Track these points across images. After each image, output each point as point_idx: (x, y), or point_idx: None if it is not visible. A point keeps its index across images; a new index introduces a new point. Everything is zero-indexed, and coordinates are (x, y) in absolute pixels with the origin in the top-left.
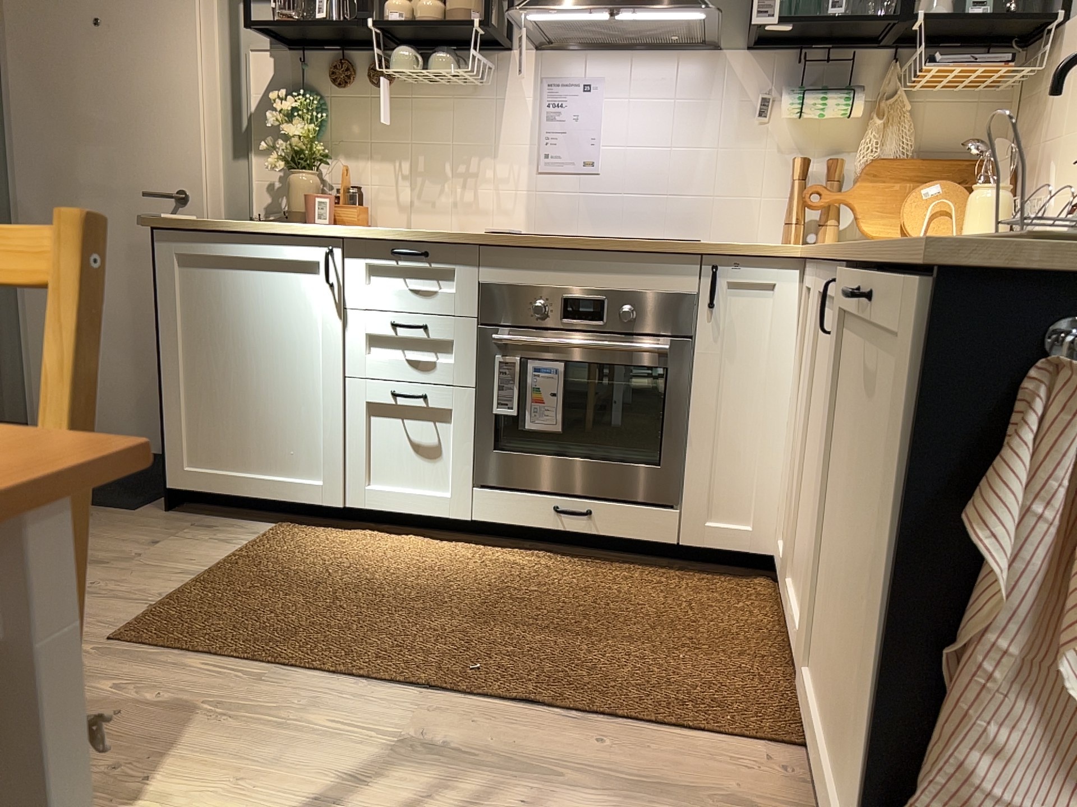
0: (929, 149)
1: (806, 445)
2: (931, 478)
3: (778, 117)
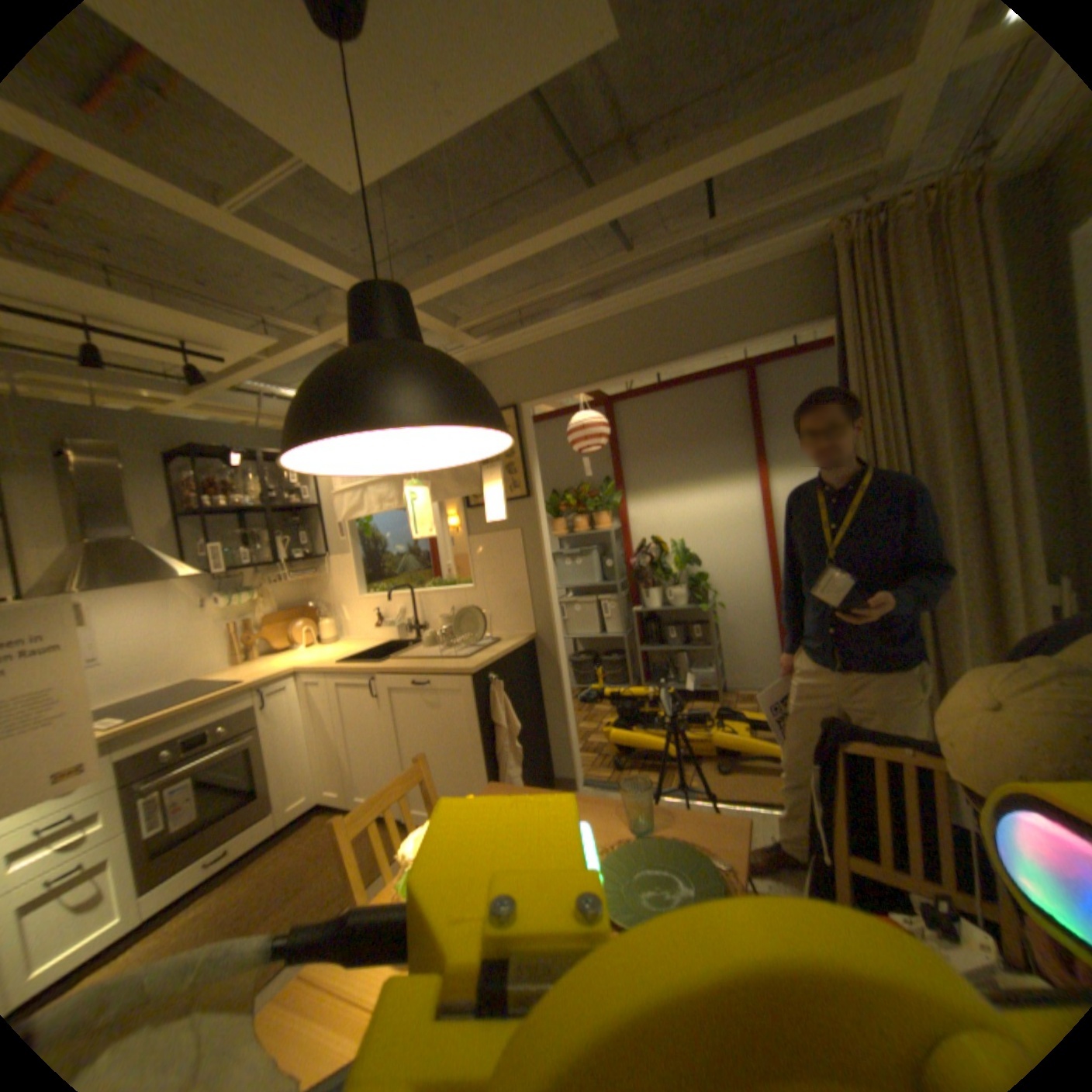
0: (280, 601)
1: (342, 739)
2: (478, 714)
3: (217, 603)
